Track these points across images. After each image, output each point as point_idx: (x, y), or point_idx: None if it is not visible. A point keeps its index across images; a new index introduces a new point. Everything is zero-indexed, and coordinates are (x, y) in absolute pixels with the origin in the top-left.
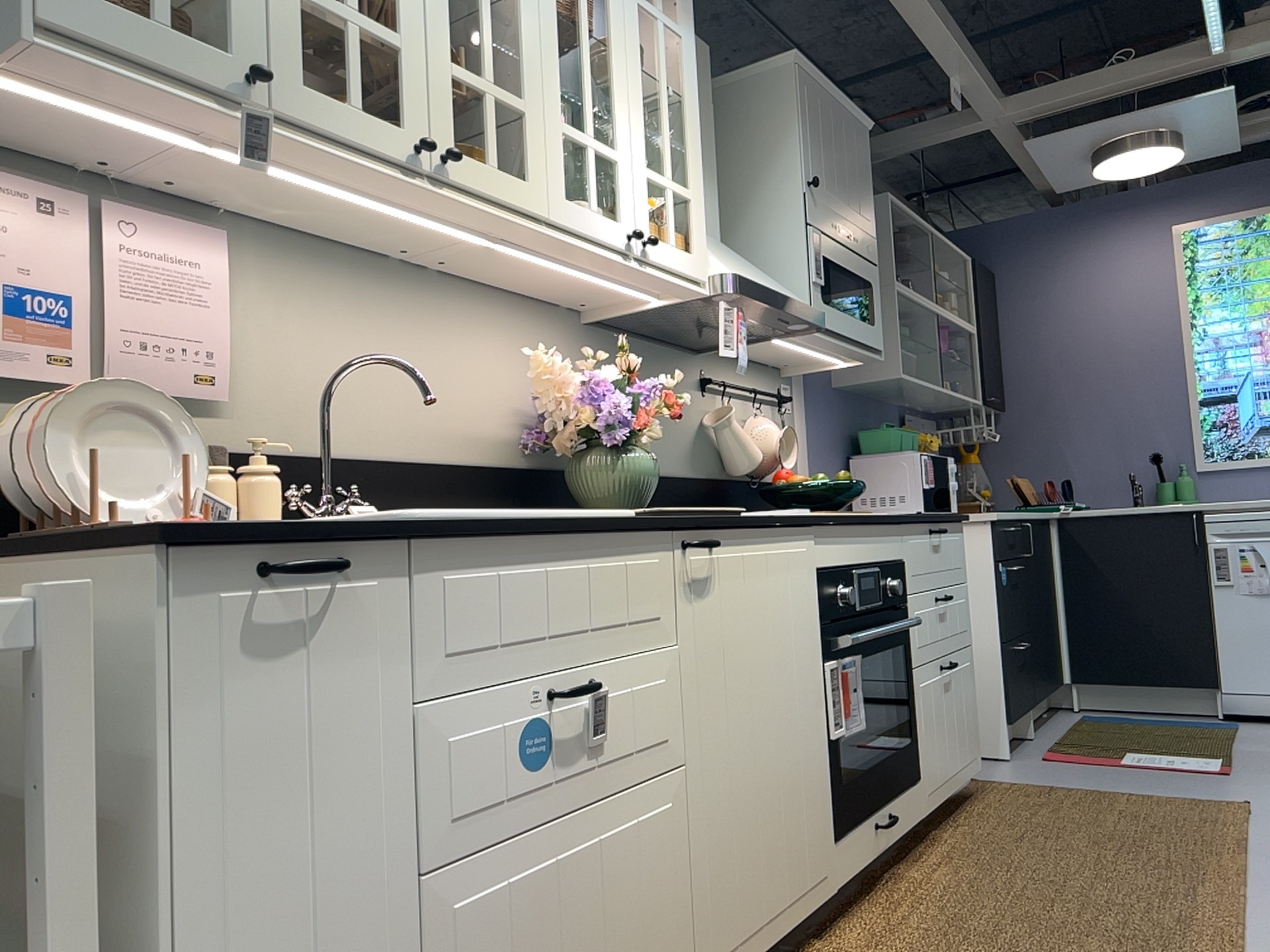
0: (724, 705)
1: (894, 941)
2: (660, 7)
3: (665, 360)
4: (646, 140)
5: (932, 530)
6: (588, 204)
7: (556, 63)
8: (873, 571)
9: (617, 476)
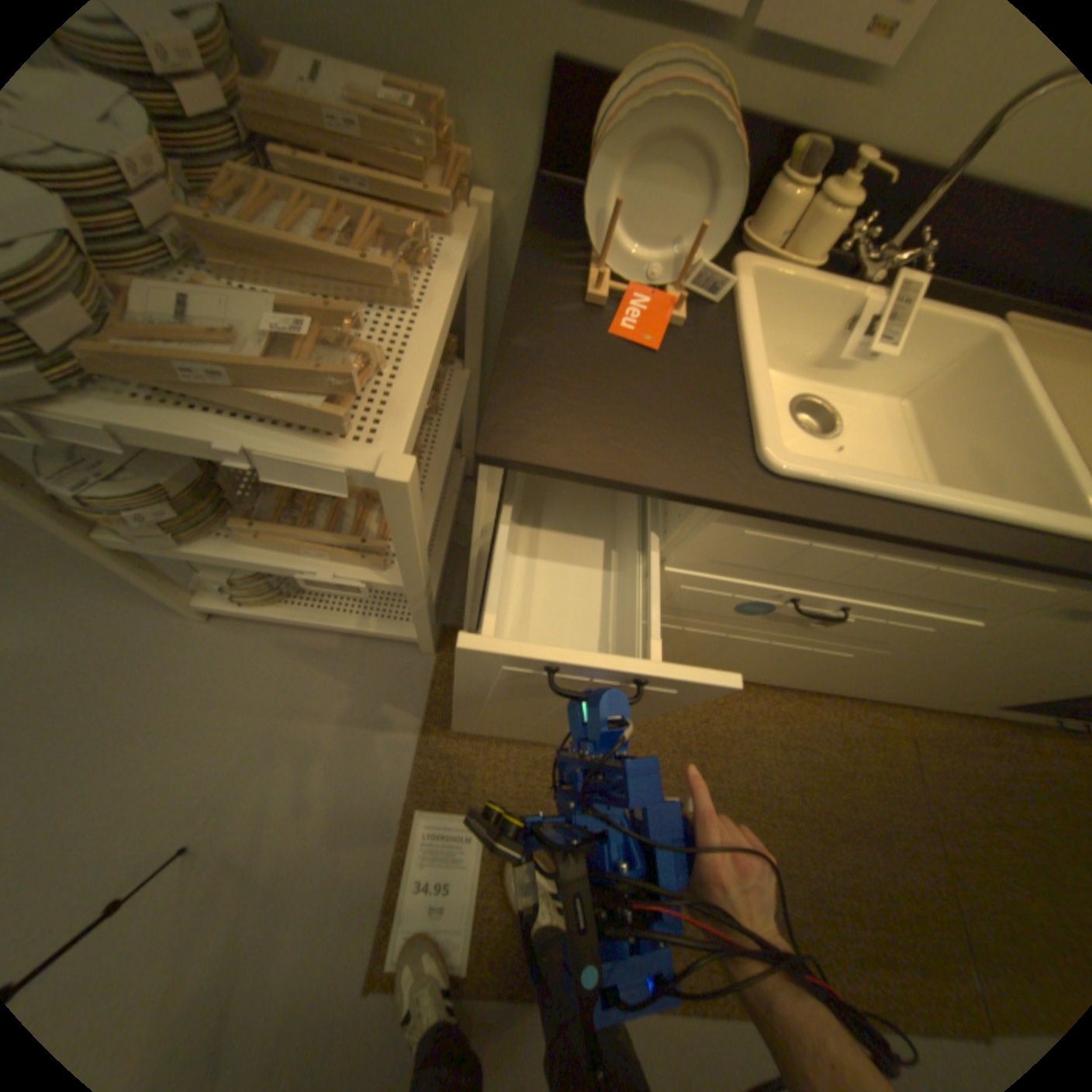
0: (991, 656)
1: (951, 759)
2: None
3: None
4: None
5: None
6: None
7: None
8: None
9: None
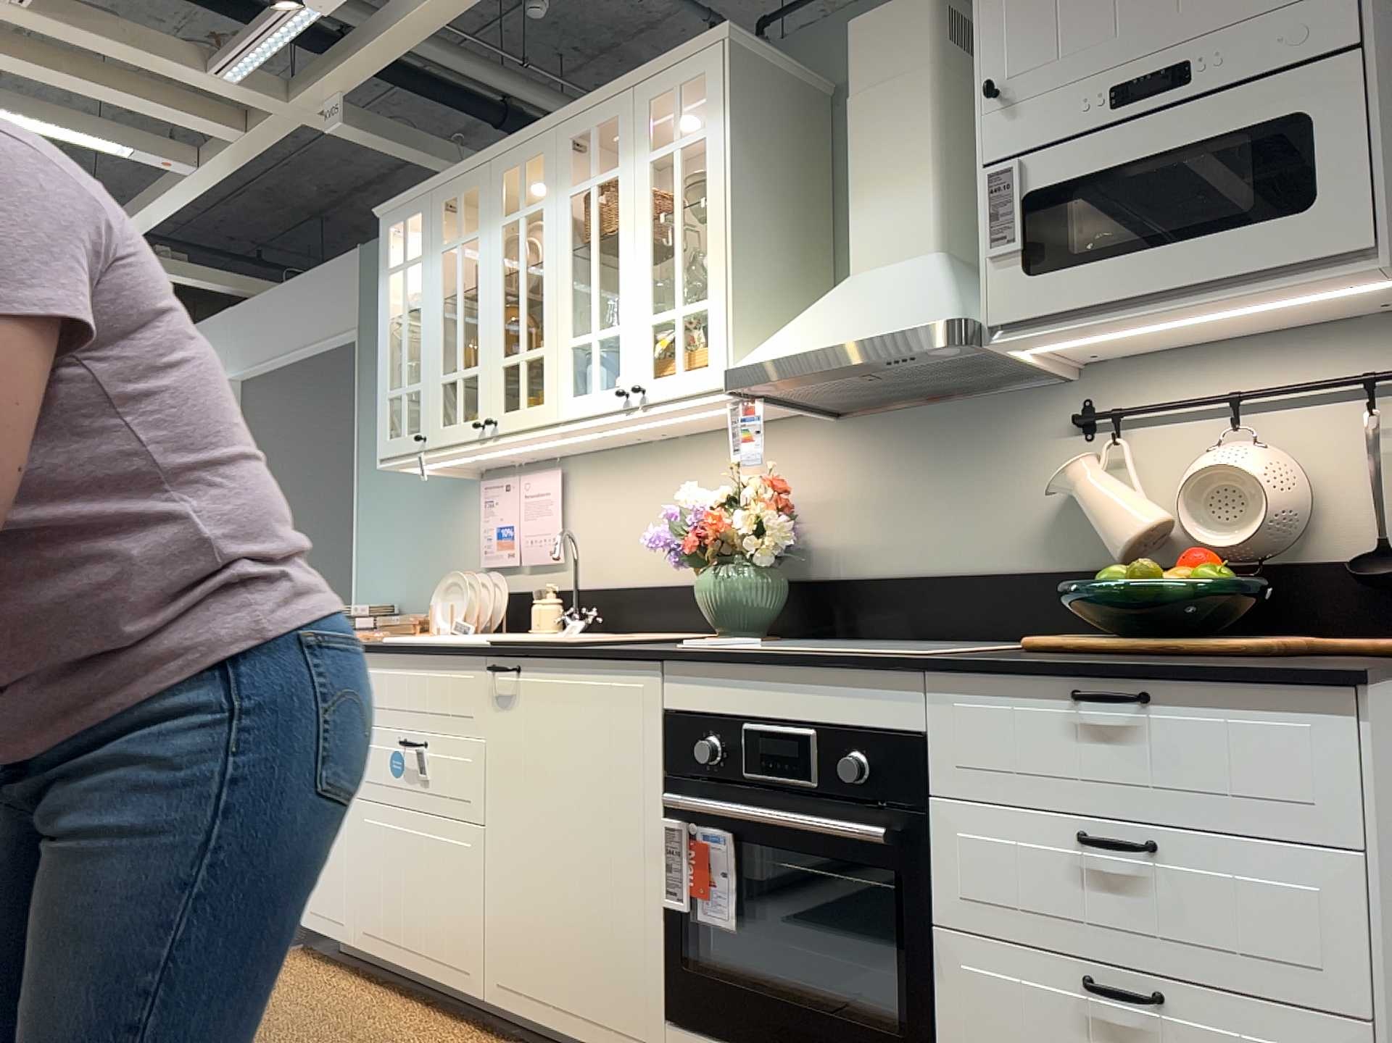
0: (519, 799)
1: None
2: (674, 137)
3: (980, 415)
4: (649, 289)
5: (1076, 691)
6: (589, 388)
7: (566, 296)
8: (805, 734)
9: (698, 596)
